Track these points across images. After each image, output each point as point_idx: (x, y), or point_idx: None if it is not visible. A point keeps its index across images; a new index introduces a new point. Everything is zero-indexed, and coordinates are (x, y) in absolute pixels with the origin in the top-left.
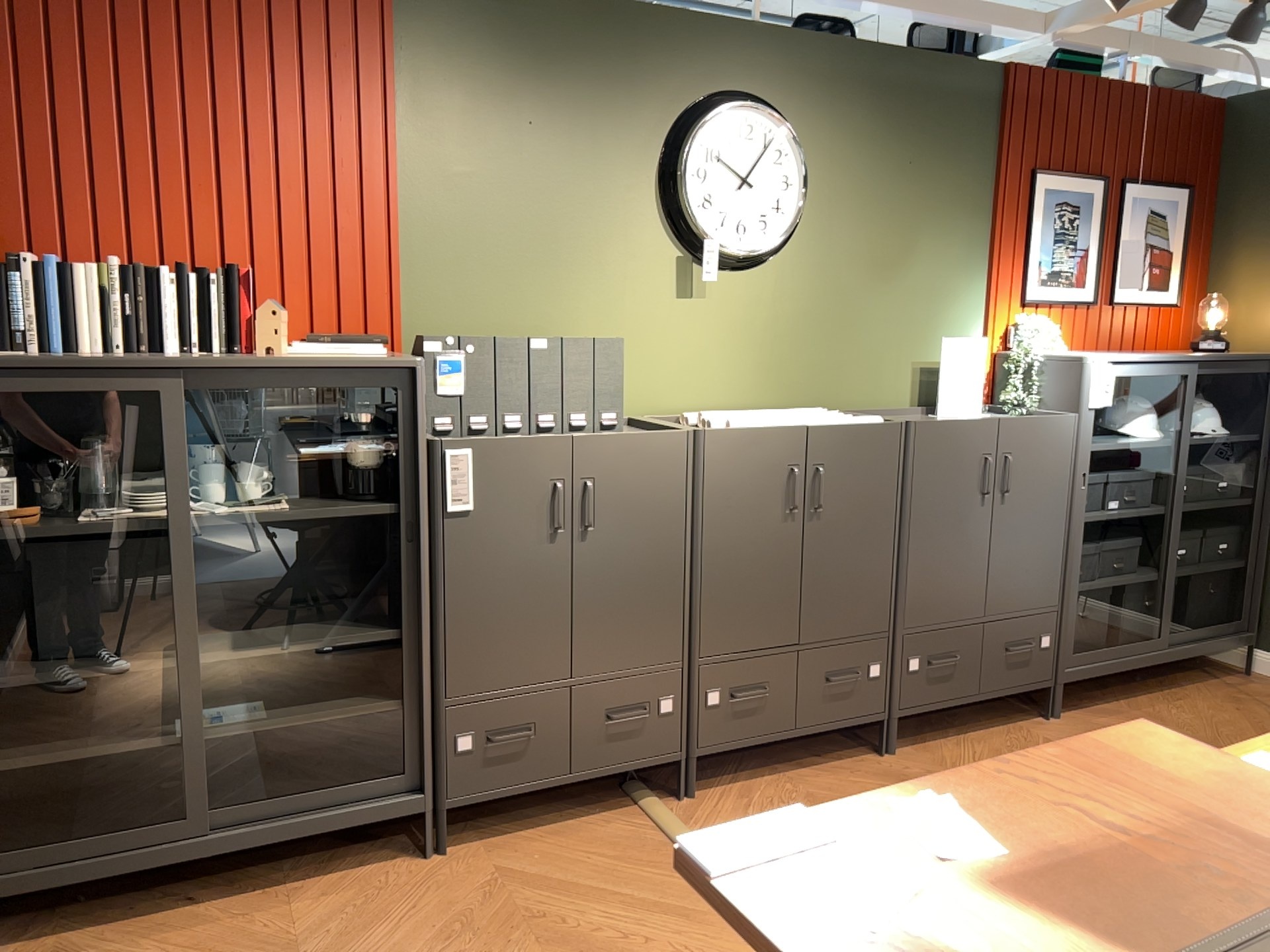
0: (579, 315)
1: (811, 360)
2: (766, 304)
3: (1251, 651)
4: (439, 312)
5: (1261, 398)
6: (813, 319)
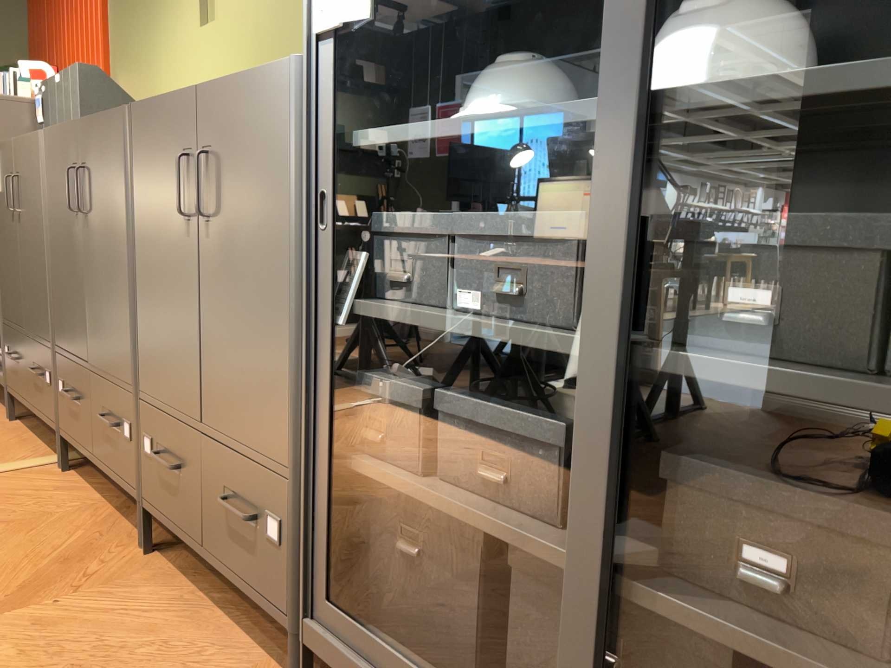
0: (161, 64)
1: None
2: (248, 13)
3: None
4: (120, 79)
5: None
6: (282, 17)
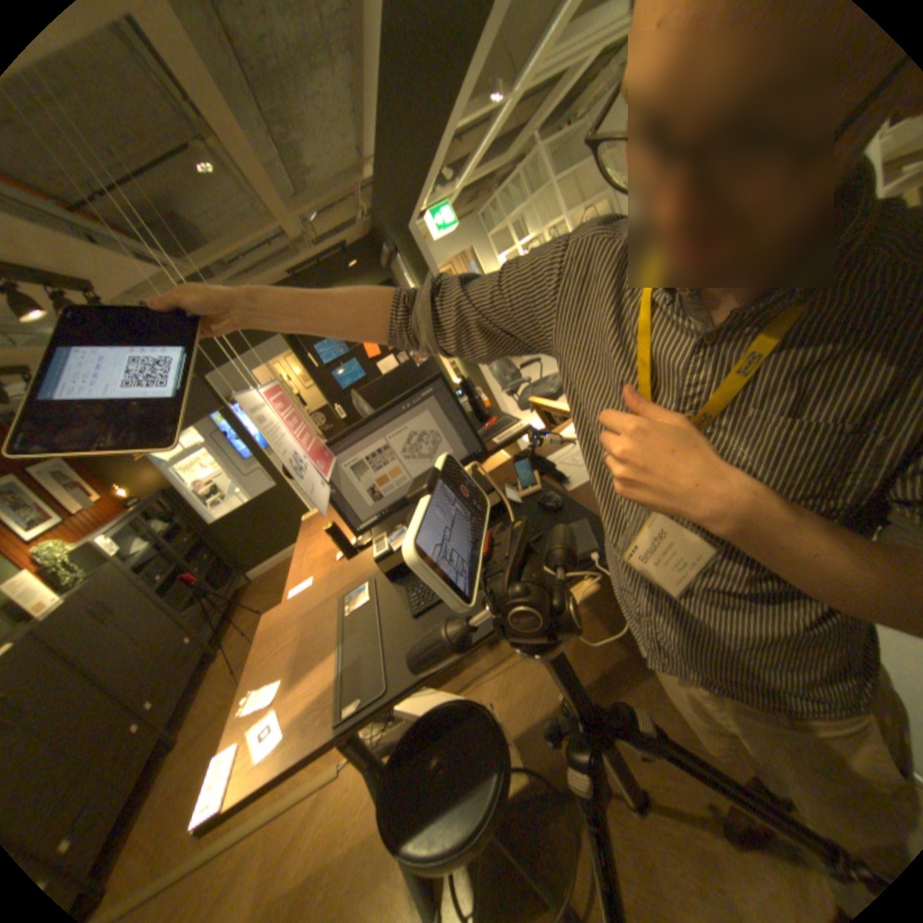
0: None
1: None
2: None
3: (244, 576)
4: None
5: (167, 506)
6: None
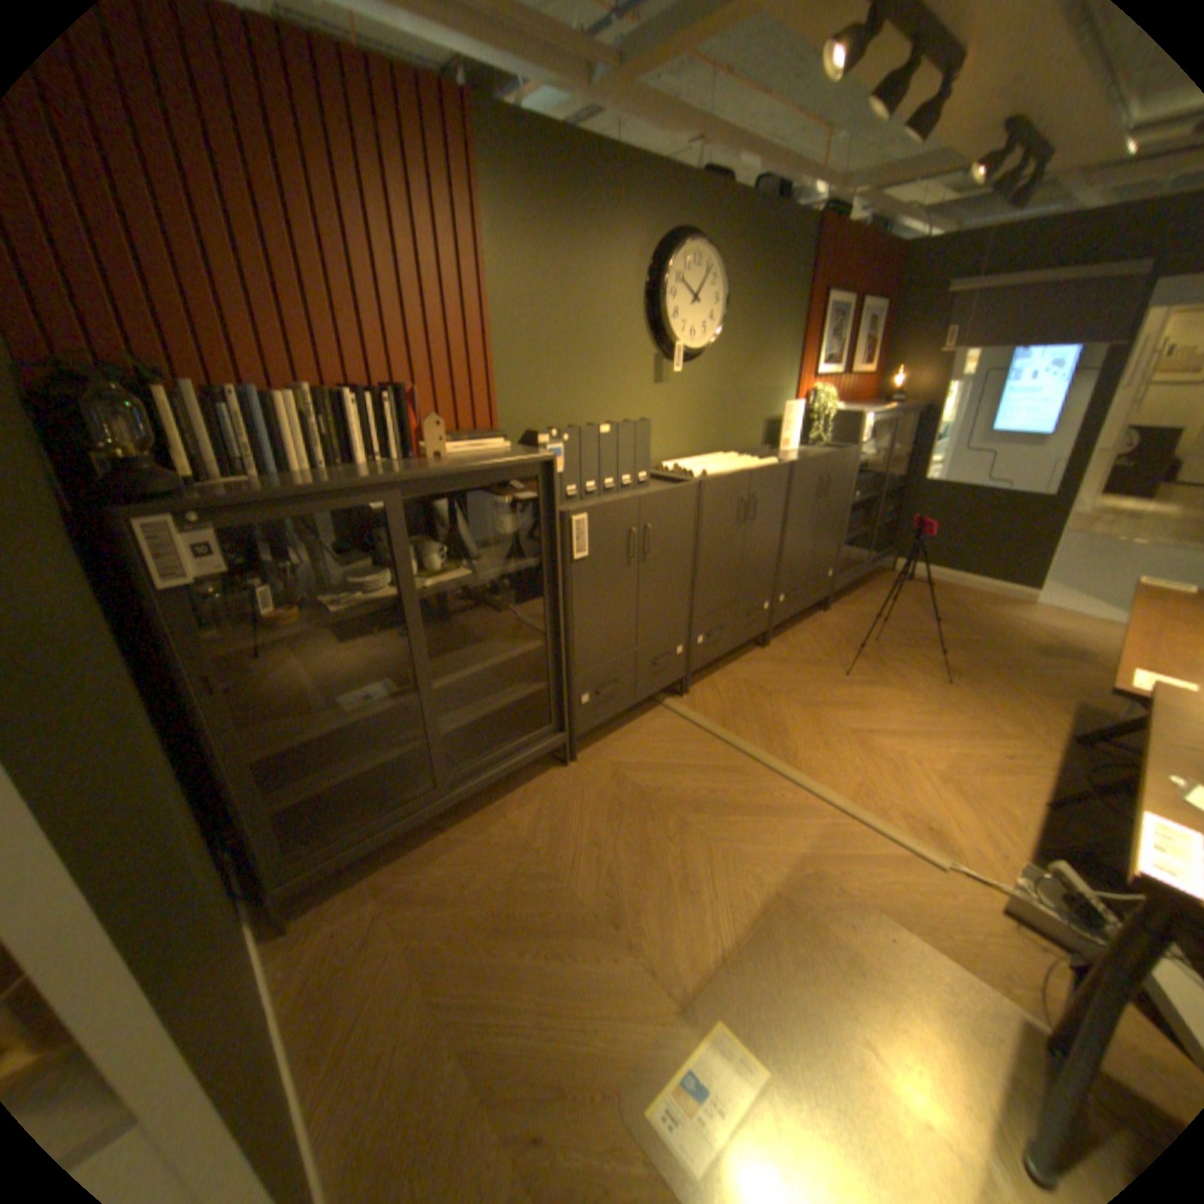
0: (601, 402)
1: (718, 421)
2: (699, 386)
3: (894, 560)
4: (518, 407)
5: (915, 426)
6: (721, 394)
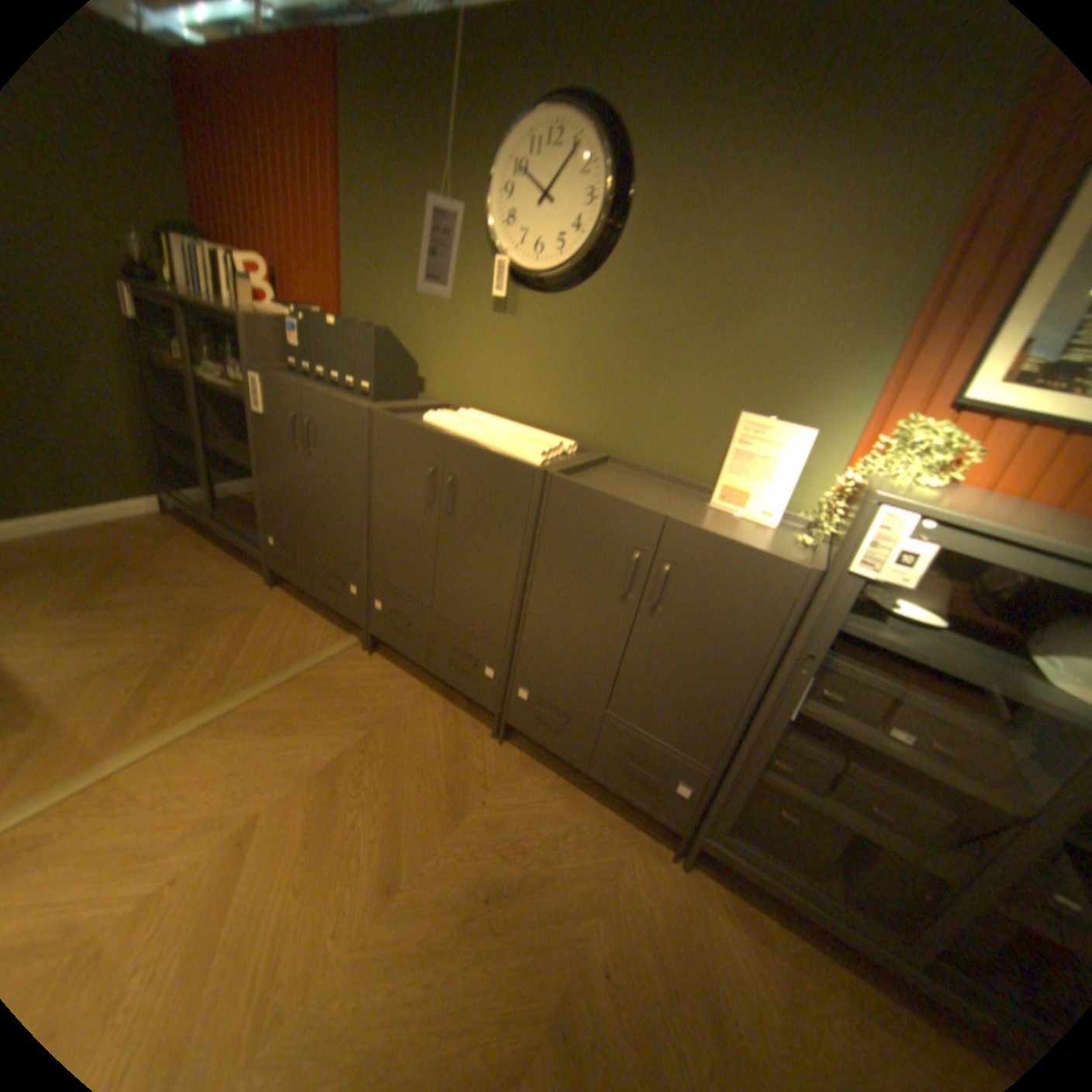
0: (427, 314)
1: (603, 398)
2: (567, 331)
3: None
4: (357, 298)
5: None
6: (613, 357)
